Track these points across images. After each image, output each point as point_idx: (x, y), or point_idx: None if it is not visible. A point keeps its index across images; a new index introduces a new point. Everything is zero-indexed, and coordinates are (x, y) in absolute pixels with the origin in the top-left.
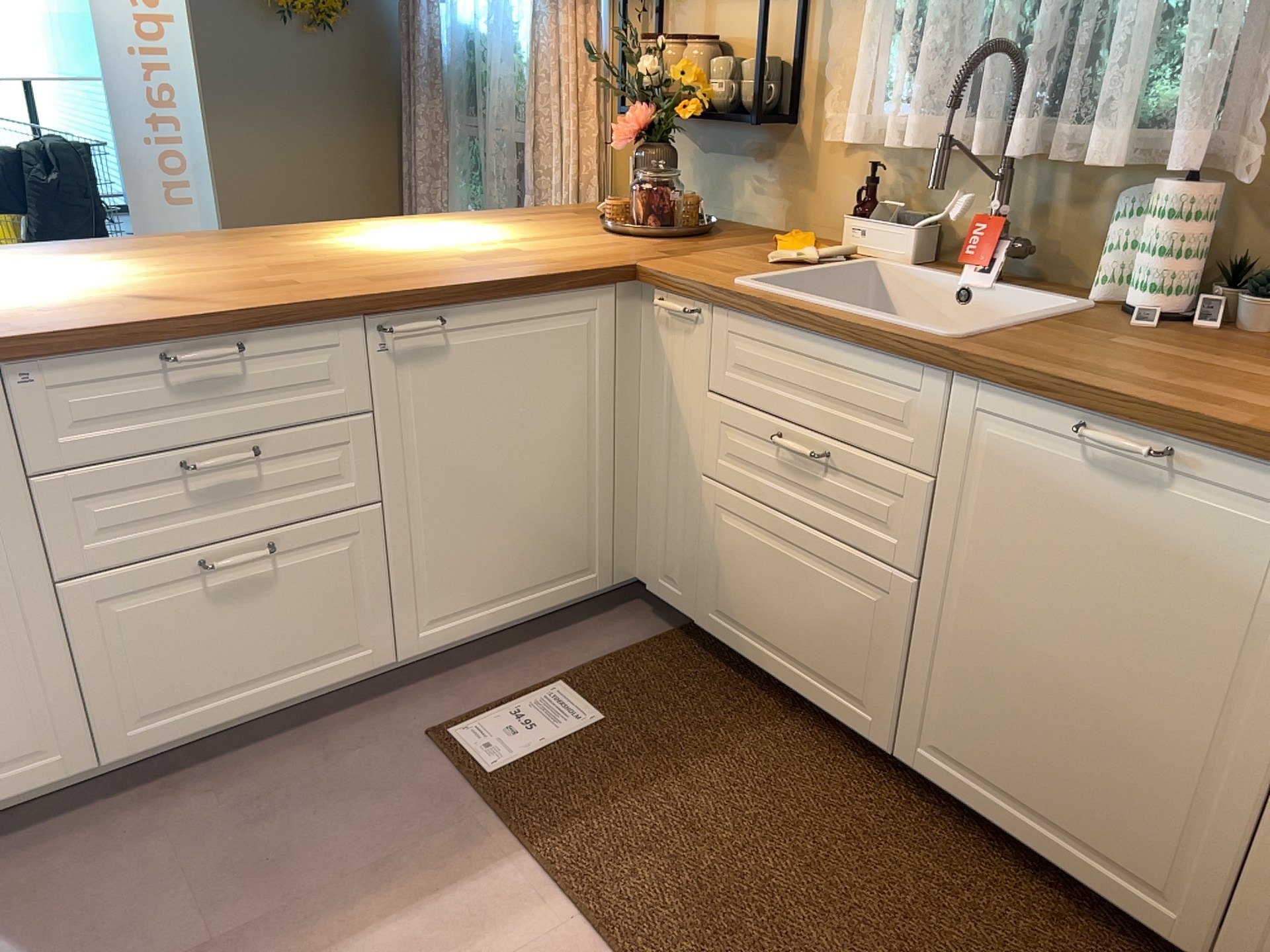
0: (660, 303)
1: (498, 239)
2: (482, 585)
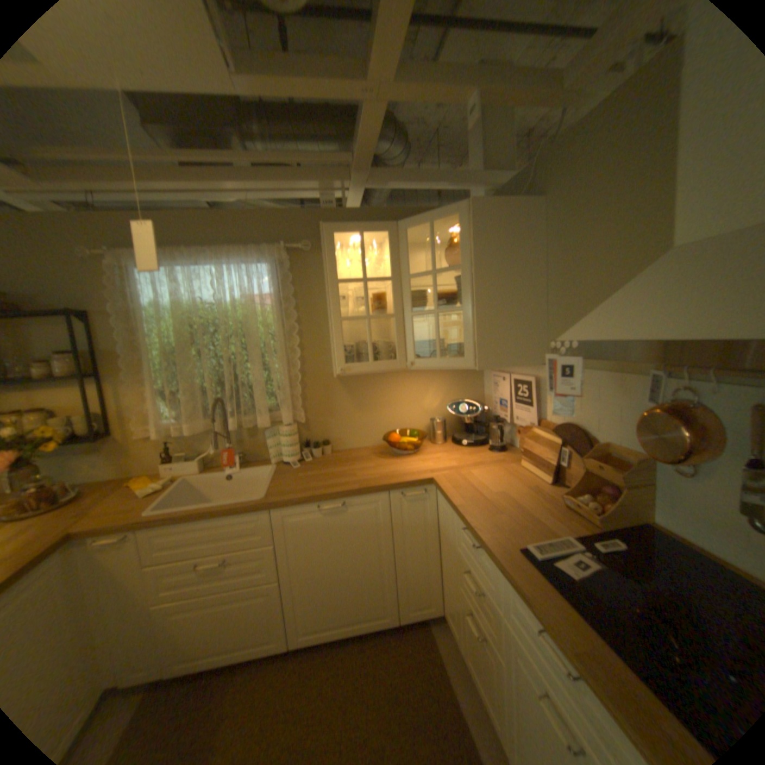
0: (99, 544)
1: None
2: None
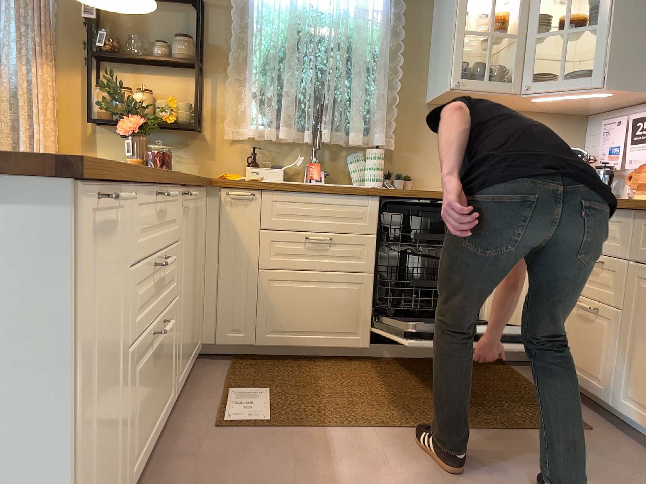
0: (233, 193)
1: None
2: (186, 349)
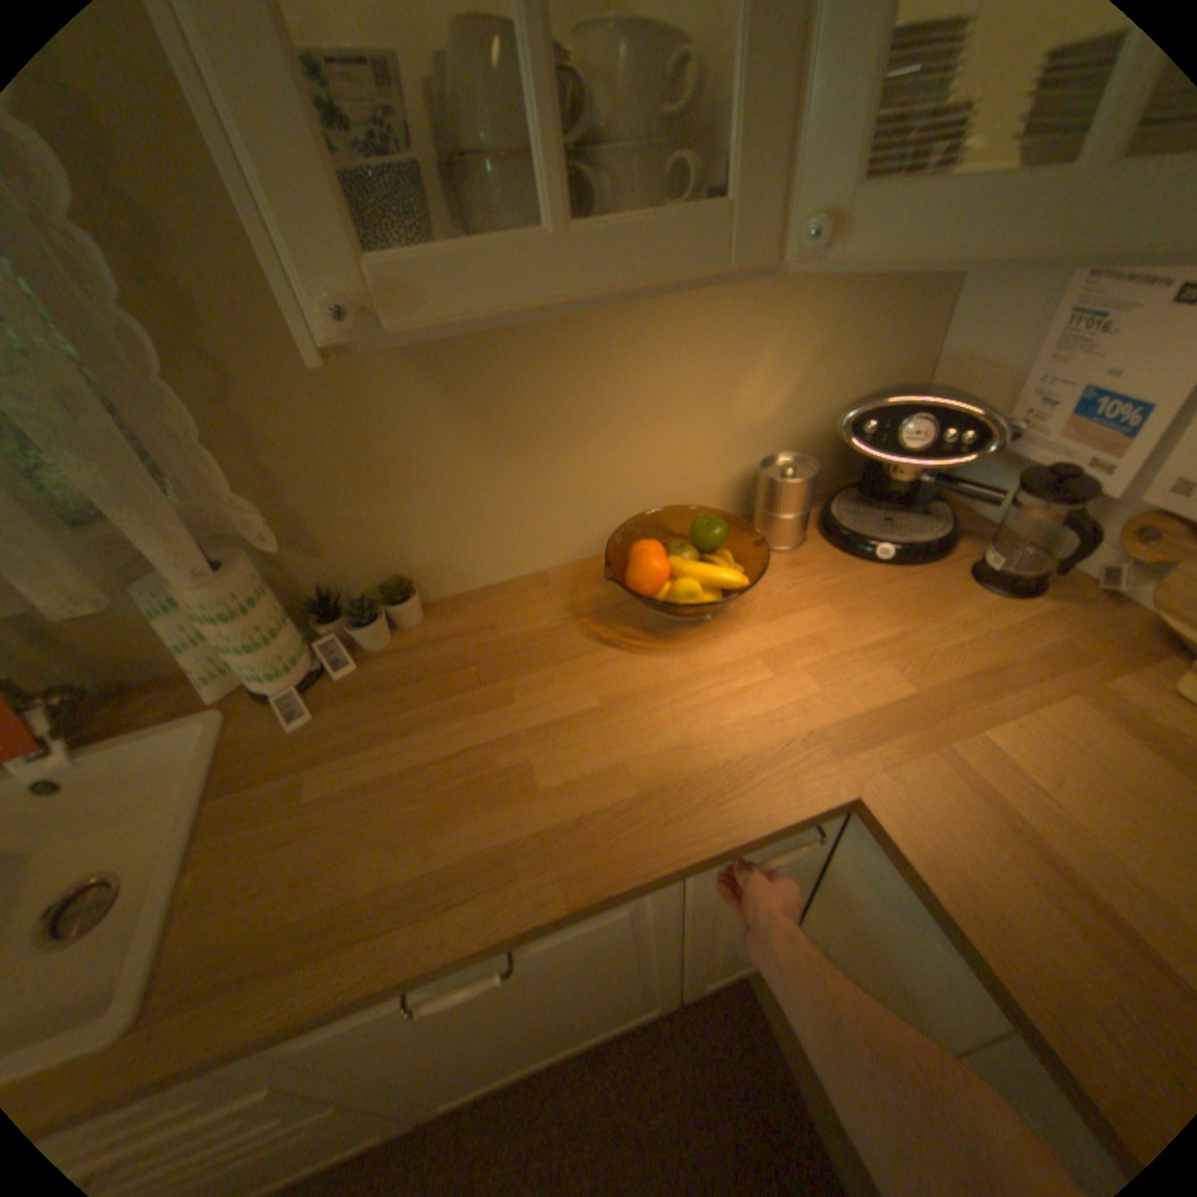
0: None
1: None
2: None
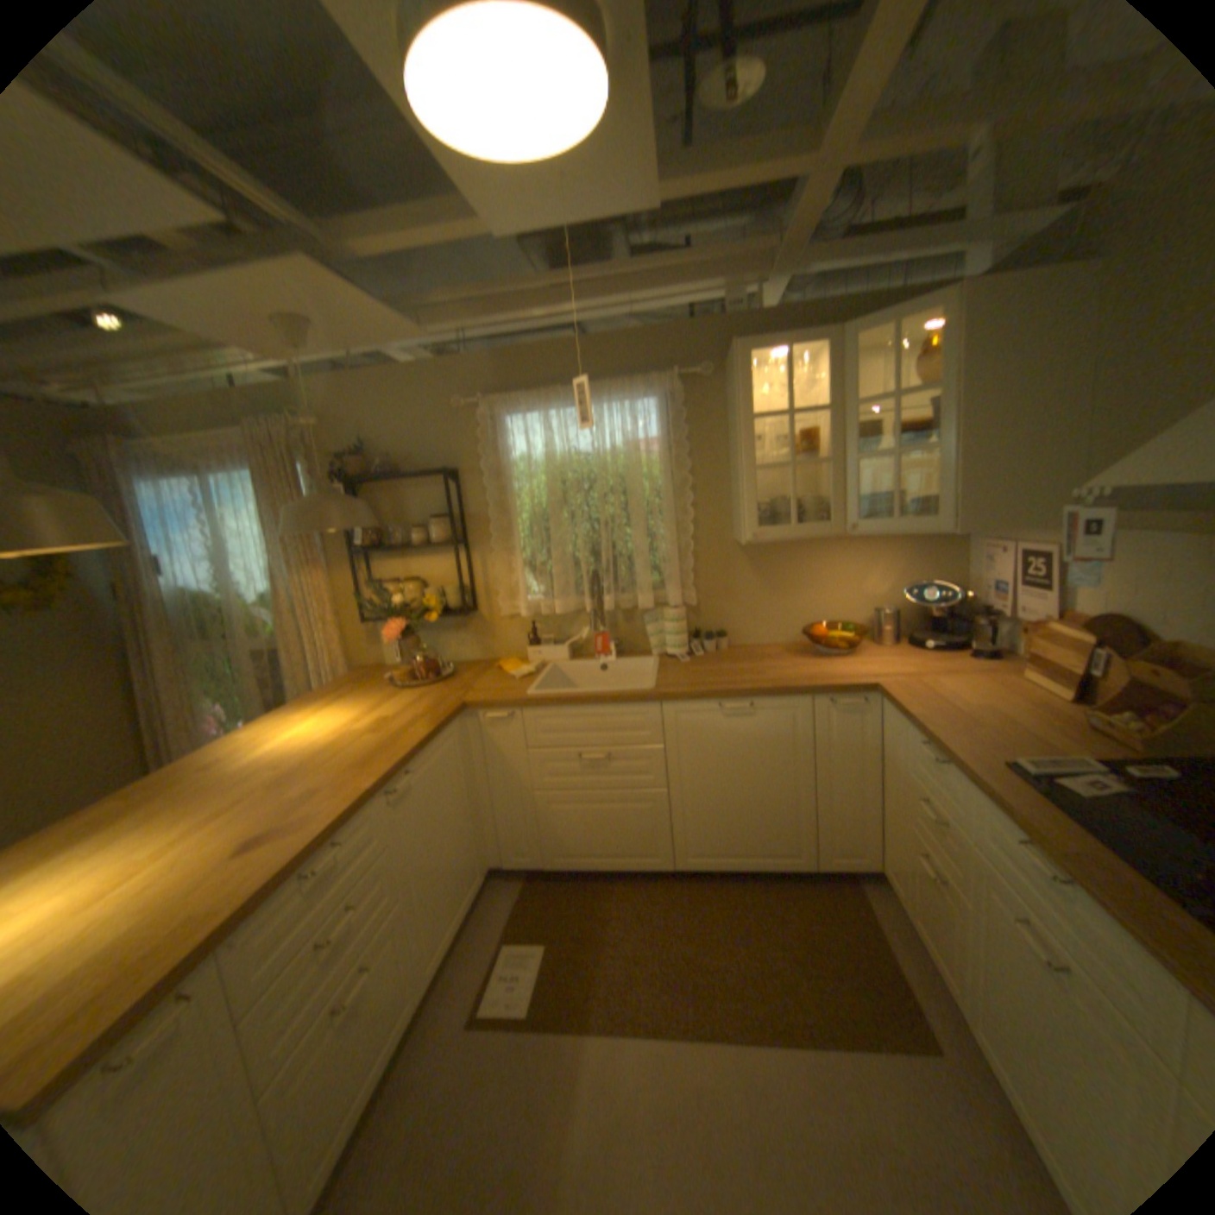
0: (490, 717)
1: (357, 716)
2: (443, 921)
